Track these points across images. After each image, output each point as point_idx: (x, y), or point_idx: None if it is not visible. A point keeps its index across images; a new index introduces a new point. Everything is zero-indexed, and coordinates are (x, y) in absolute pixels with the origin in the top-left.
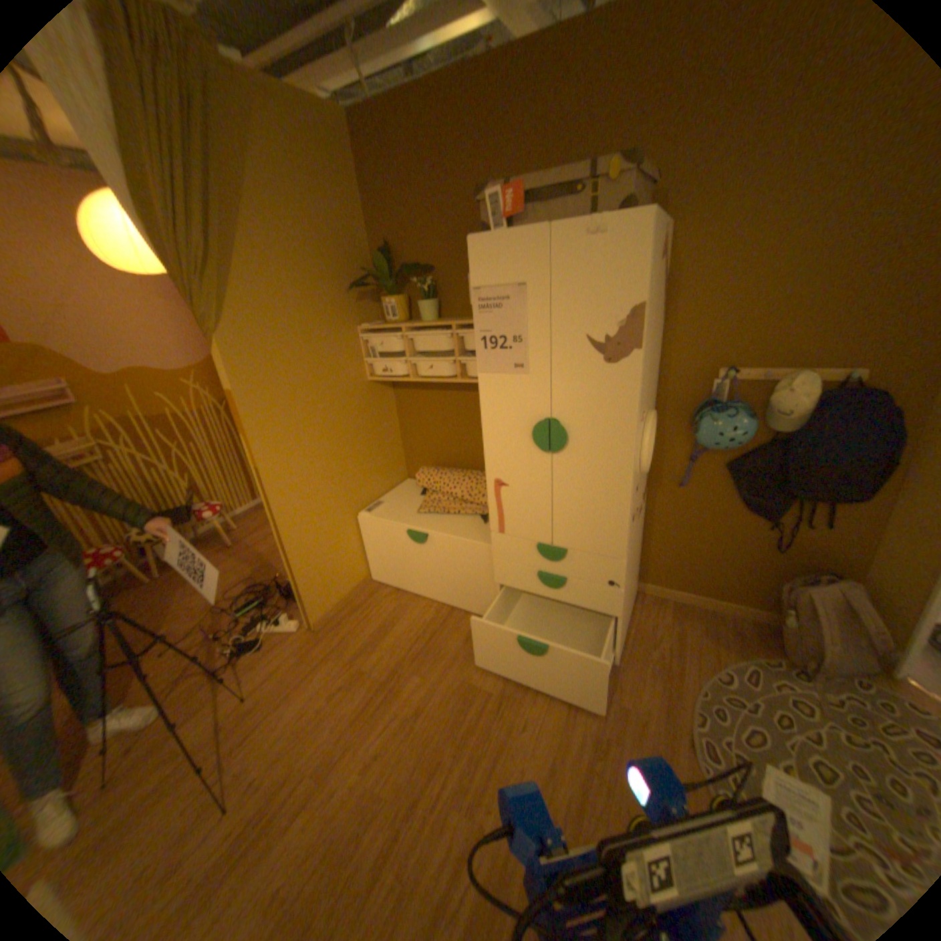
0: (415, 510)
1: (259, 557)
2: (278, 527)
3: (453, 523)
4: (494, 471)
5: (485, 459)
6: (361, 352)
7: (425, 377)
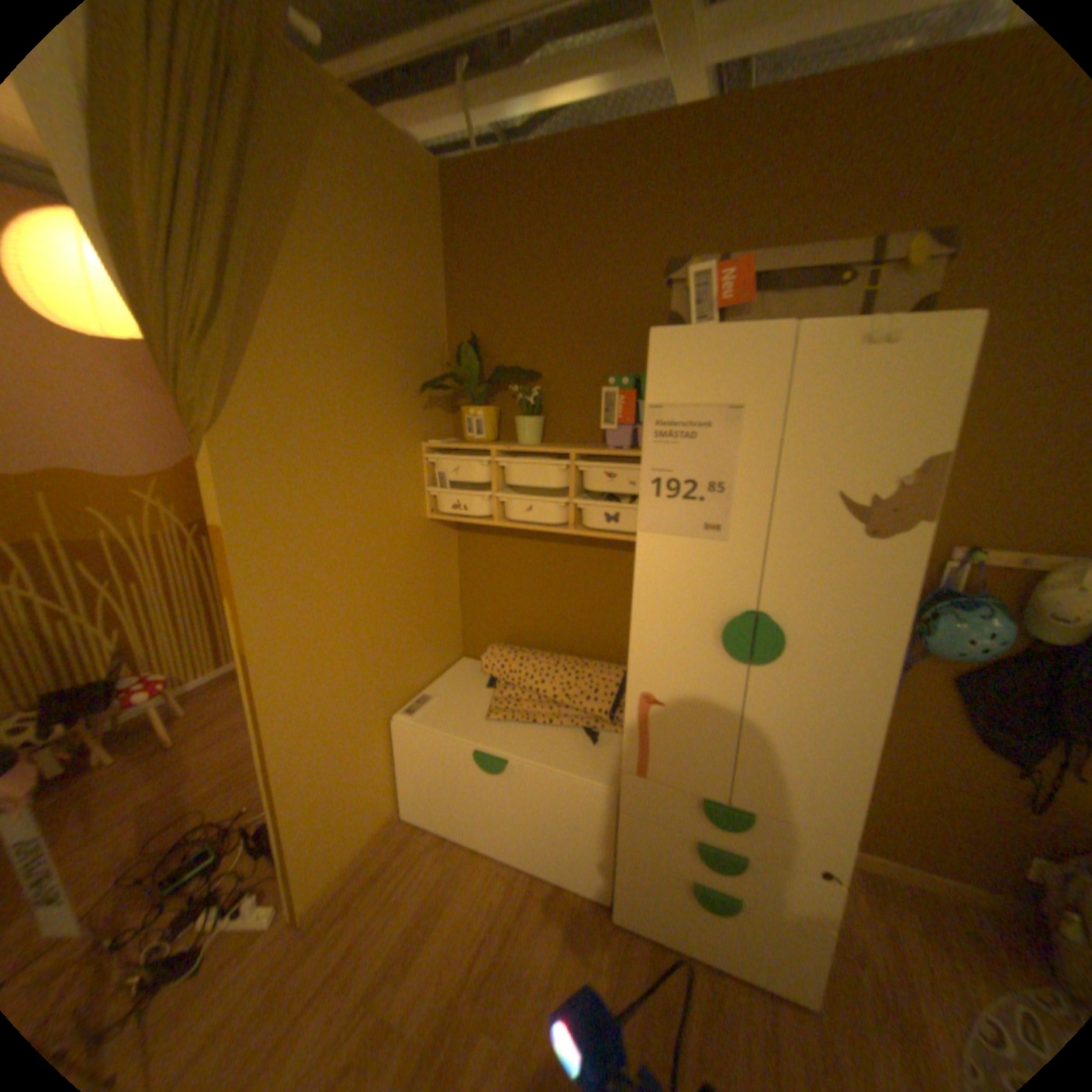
0: (483, 713)
1: (217, 769)
2: (268, 753)
3: (545, 741)
4: (646, 680)
5: (632, 659)
6: (424, 476)
7: (519, 521)
